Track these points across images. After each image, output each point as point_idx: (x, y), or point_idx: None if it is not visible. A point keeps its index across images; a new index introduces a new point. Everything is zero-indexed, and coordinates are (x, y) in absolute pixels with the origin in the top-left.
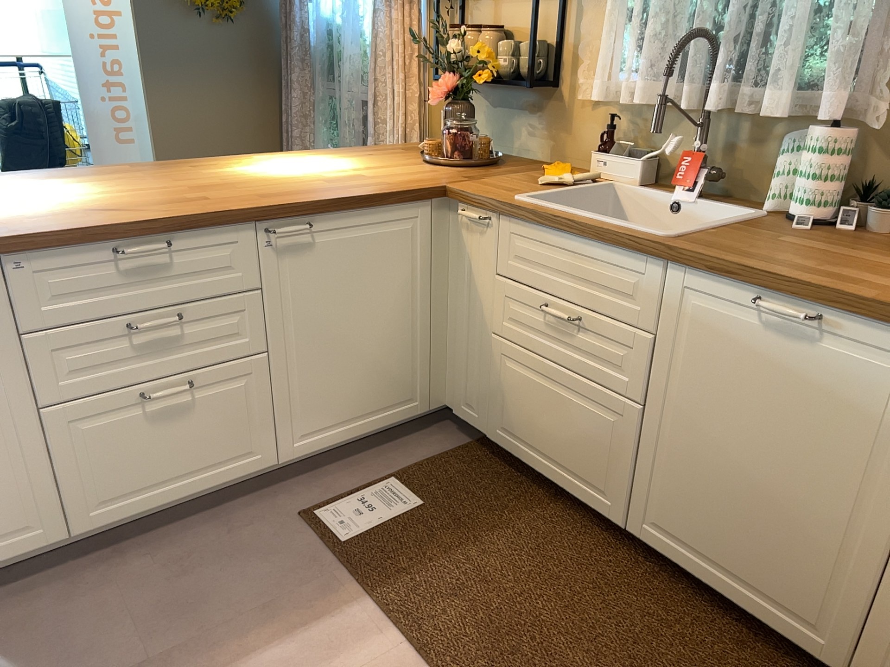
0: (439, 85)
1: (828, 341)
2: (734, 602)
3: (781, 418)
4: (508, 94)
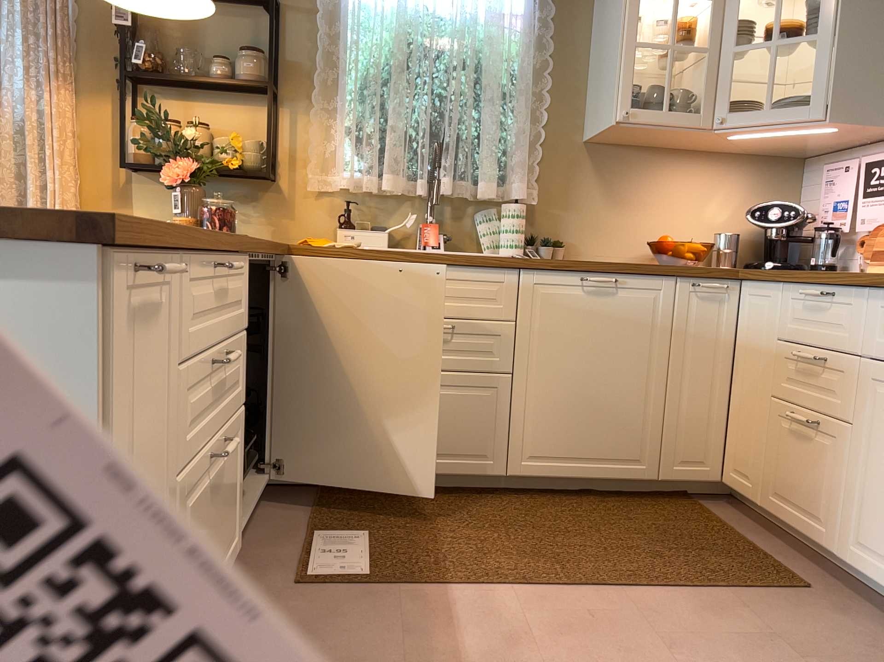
0: (181, 167)
1: (622, 291)
2: (593, 478)
3: (604, 343)
4: (212, 185)
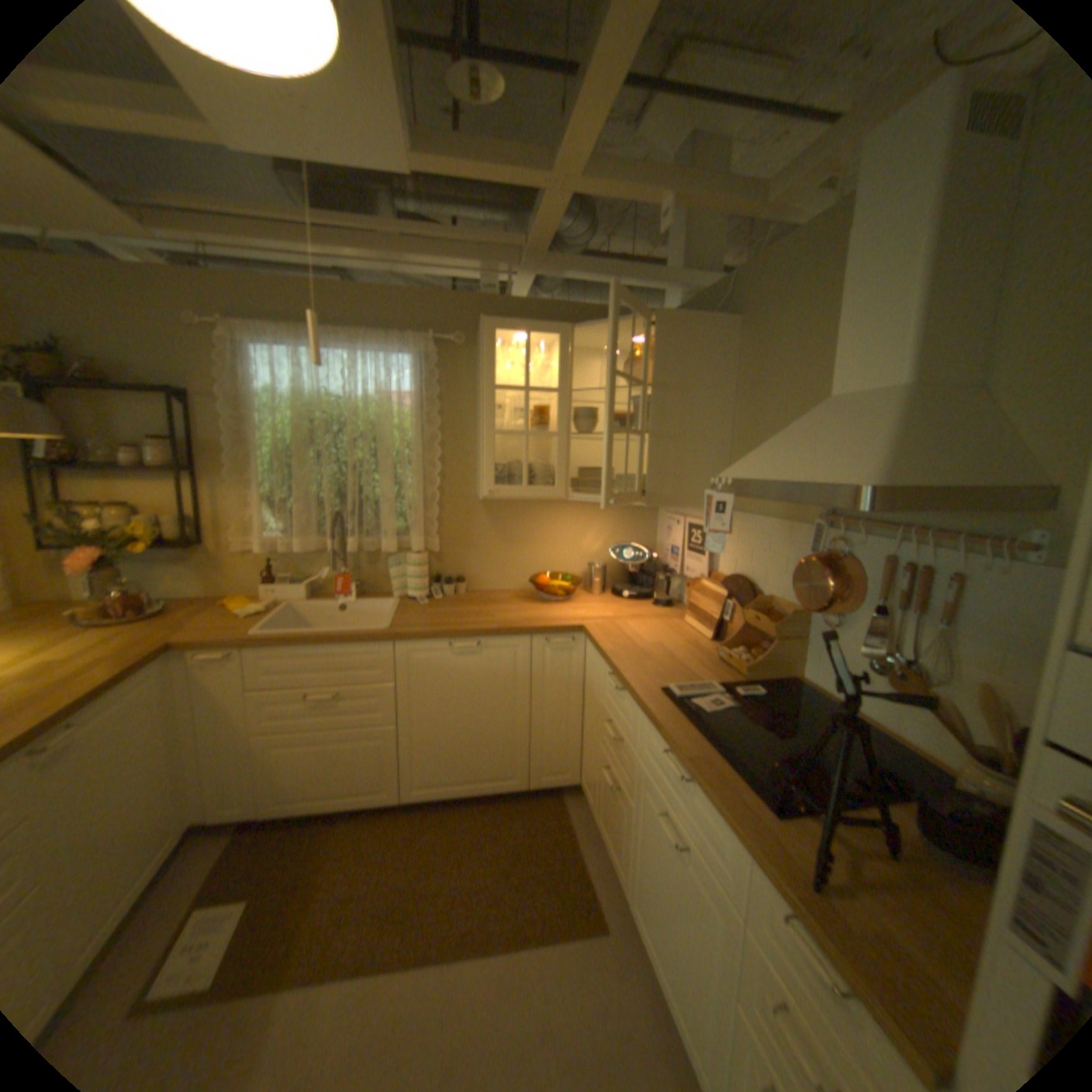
0: (79, 560)
1: (484, 653)
2: (473, 799)
3: (473, 695)
4: (139, 554)
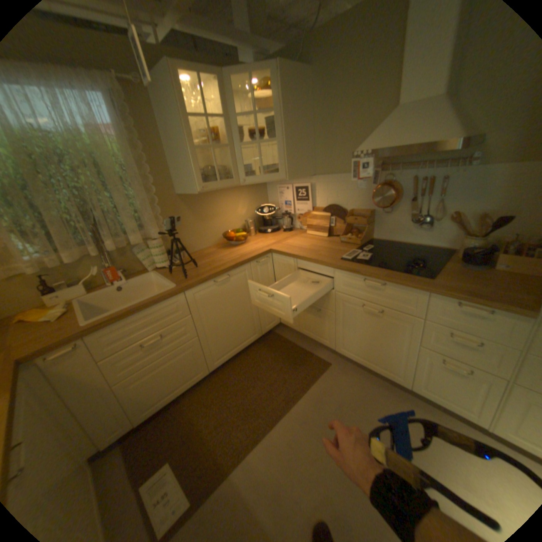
0: None
1: (231, 278)
2: (241, 350)
3: (231, 302)
4: None
